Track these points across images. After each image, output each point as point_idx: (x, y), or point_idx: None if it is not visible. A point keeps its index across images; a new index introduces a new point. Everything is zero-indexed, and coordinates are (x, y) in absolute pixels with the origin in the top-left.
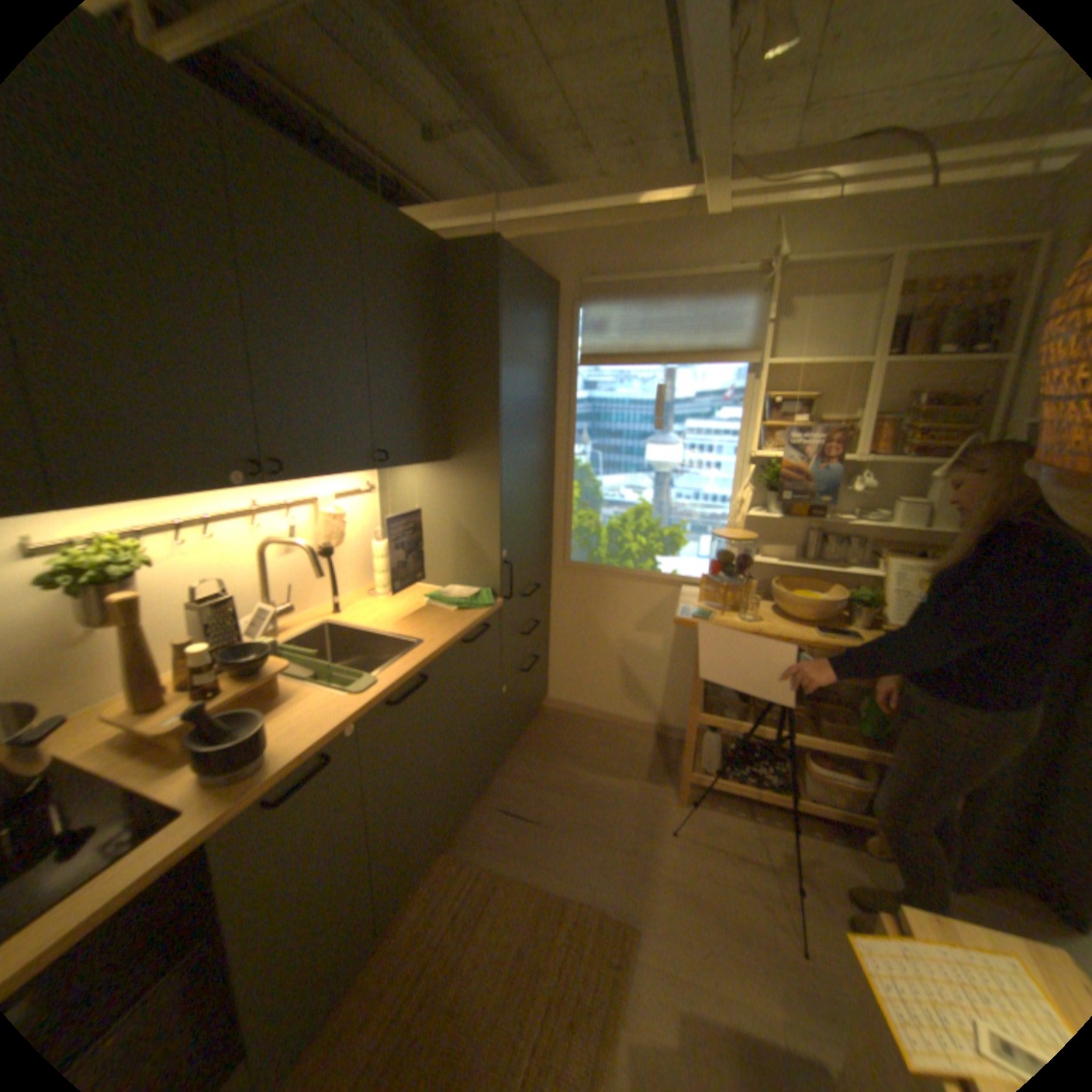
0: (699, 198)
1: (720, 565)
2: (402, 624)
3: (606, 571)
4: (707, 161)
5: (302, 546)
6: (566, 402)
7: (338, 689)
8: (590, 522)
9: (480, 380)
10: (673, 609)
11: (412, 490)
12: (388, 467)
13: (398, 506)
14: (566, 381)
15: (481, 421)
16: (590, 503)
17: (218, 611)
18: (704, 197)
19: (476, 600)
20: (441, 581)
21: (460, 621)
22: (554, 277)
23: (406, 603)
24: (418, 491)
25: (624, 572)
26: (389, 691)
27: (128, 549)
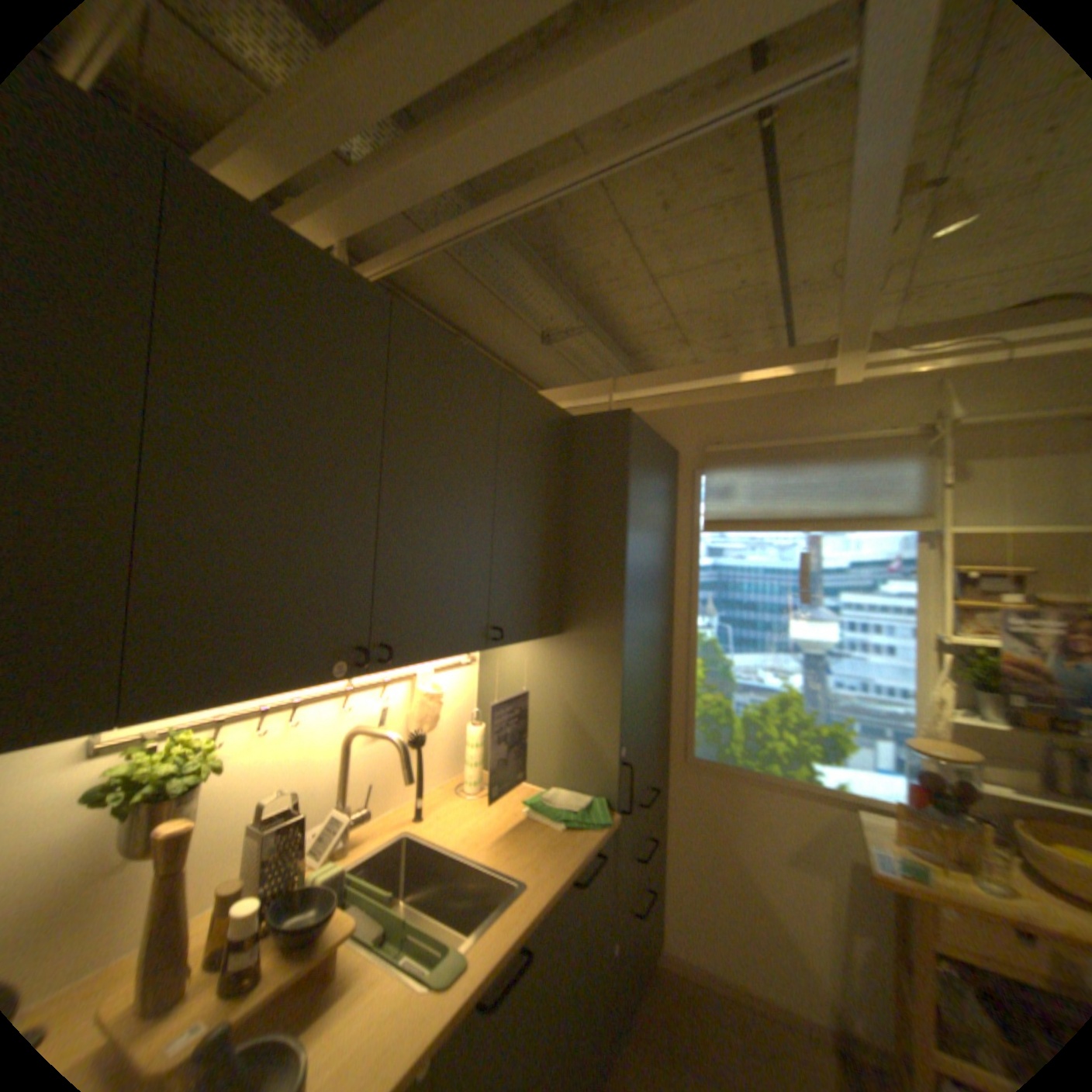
0: (831, 369)
1: (927, 792)
2: (500, 849)
3: (745, 776)
4: (847, 336)
5: (397, 741)
6: (688, 568)
7: (418, 976)
8: (721, 710)
9: (606, 548)
10: (848, 843)
11: (519, 665)
12: (502, 644)
13: (505, 686)
14: (689, 546)
15: (604, 592)
16: (722, 686)
17: (288, 832)
18: (835, 368)
19: (591, 817)
20: (545, 780)
21: (574, 851)
22: (674, 445)
23: (502, 811)
24: (526, 667)
25: (772, 781)
26: (486, 986)
27: (205, 751)
